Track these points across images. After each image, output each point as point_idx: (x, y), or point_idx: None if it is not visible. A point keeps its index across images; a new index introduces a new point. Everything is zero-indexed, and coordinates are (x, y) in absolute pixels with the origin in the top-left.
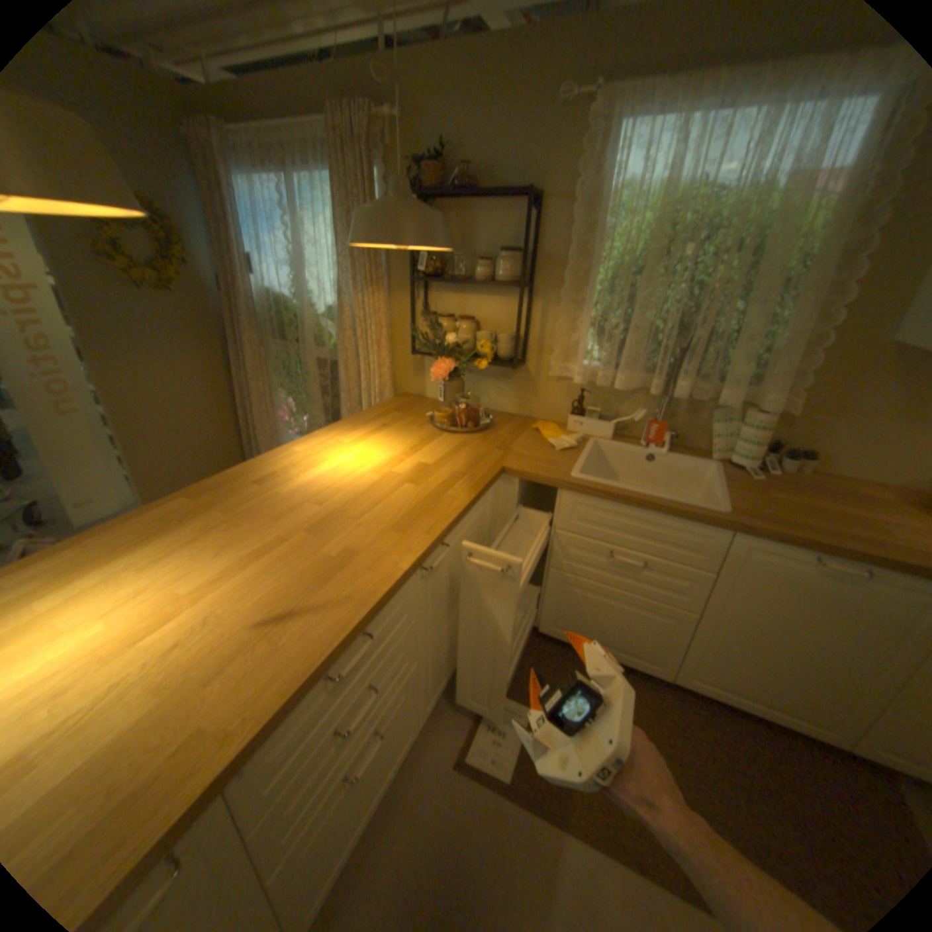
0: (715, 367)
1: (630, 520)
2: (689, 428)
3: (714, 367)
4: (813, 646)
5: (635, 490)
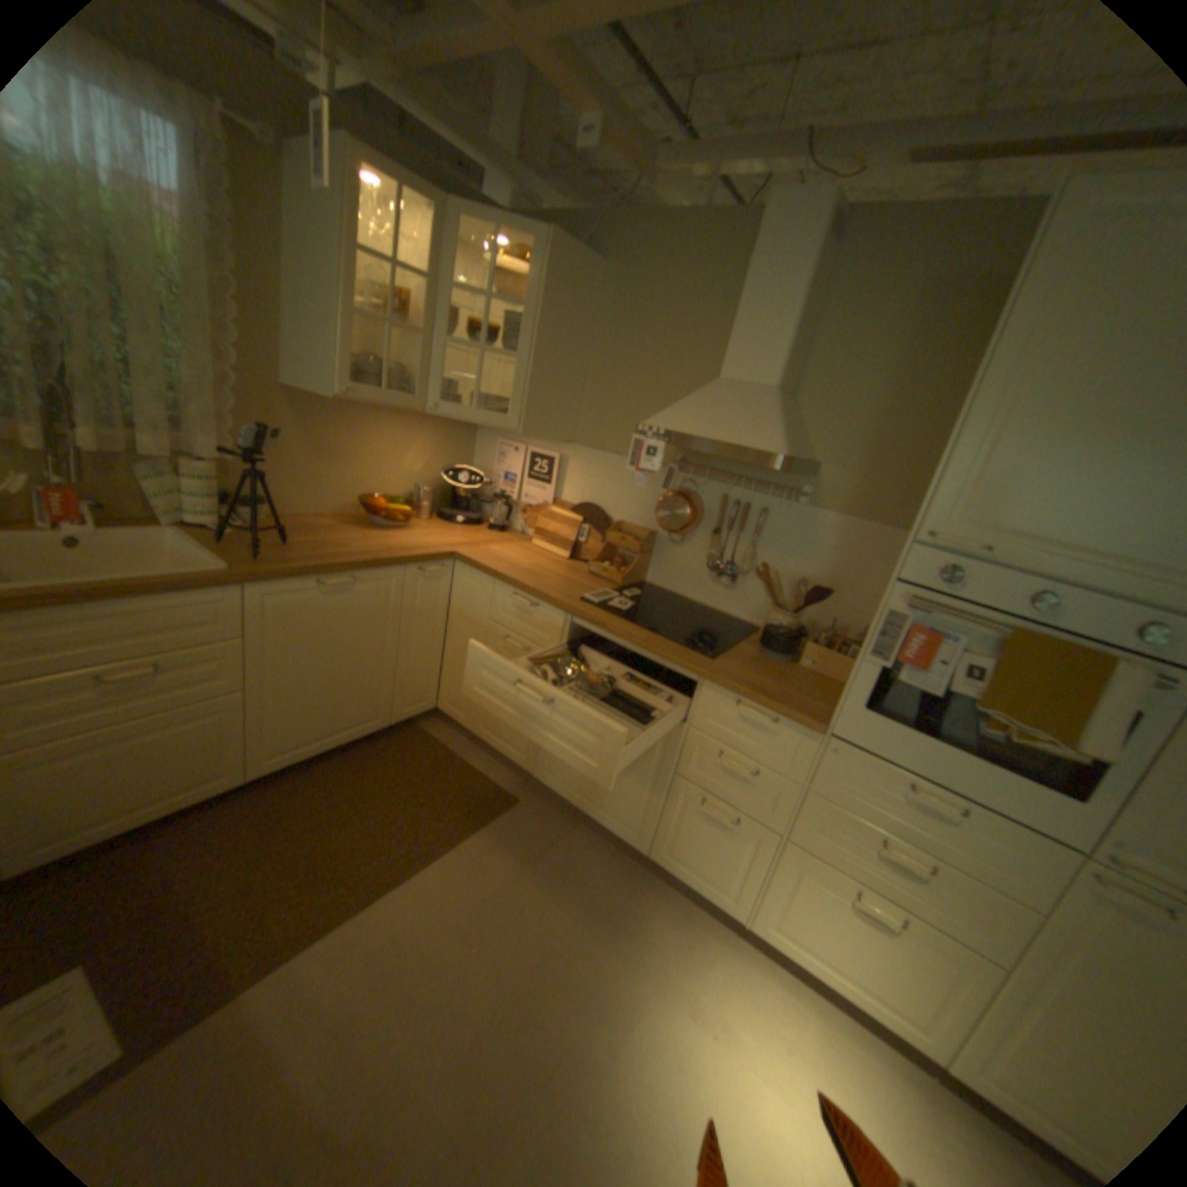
0: (114, 412)
1: (107, 625)
2: (107, 497)
3: (113, 413)
4: (340, 661)
5: (96, 584)
